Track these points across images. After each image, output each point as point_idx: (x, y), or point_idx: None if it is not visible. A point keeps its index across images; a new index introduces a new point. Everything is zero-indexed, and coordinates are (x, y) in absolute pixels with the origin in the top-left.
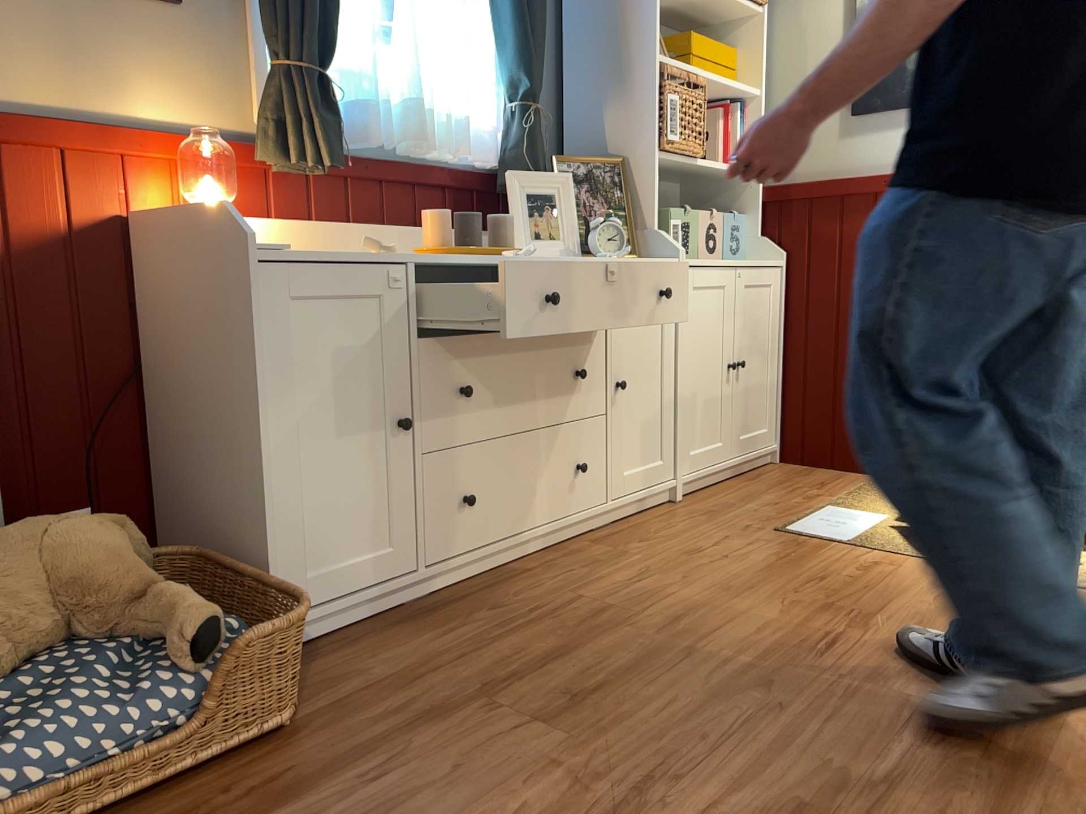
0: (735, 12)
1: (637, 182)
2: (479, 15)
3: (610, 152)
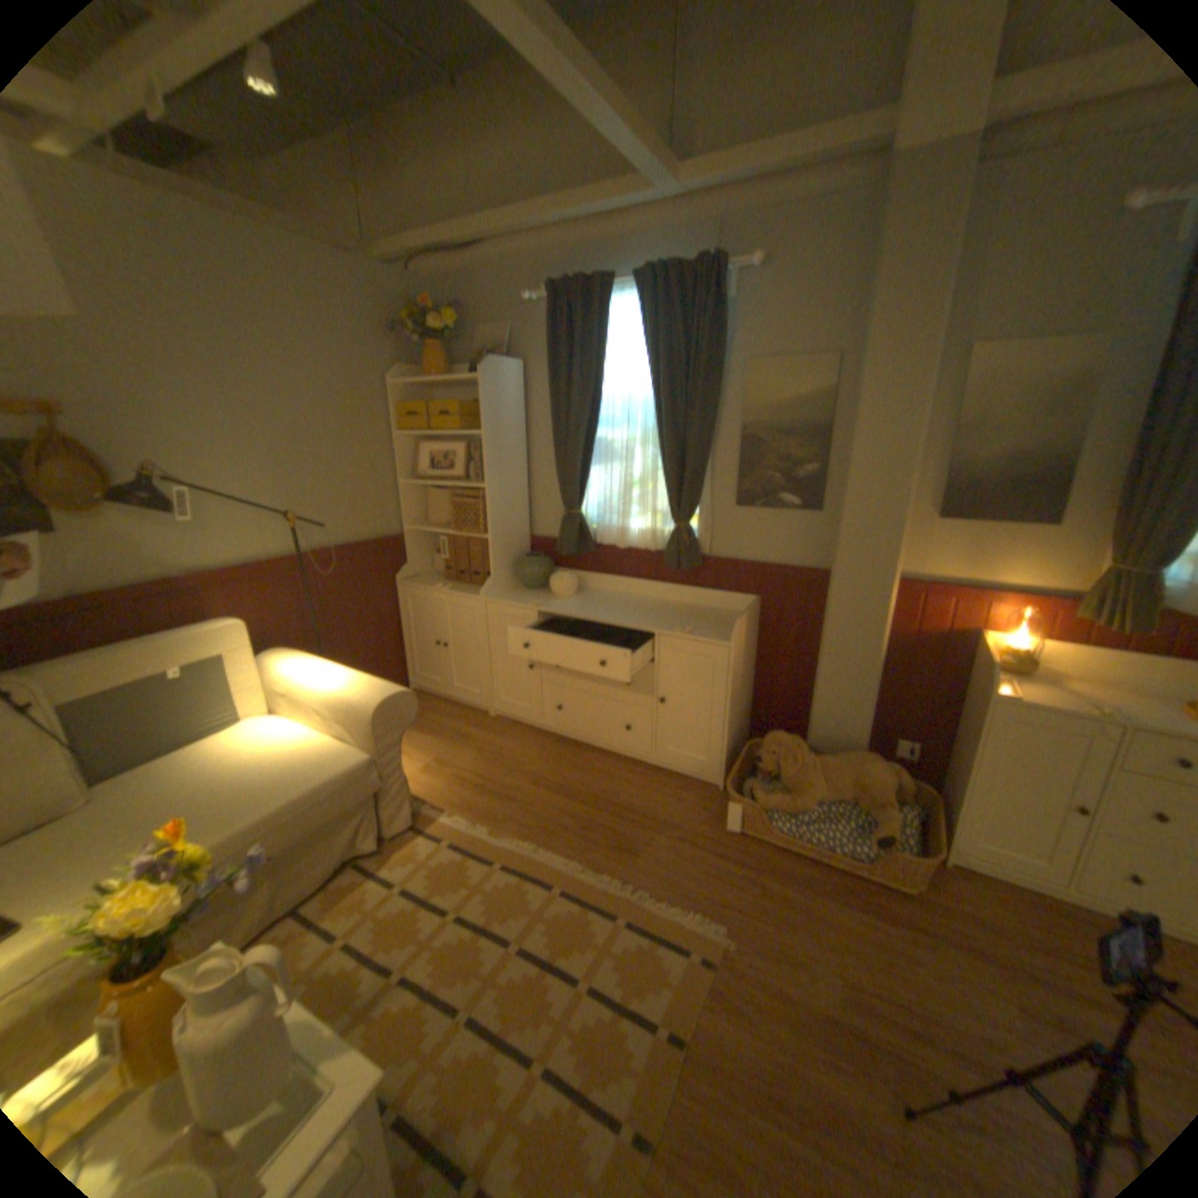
0: None
1: None
2: None
3: None
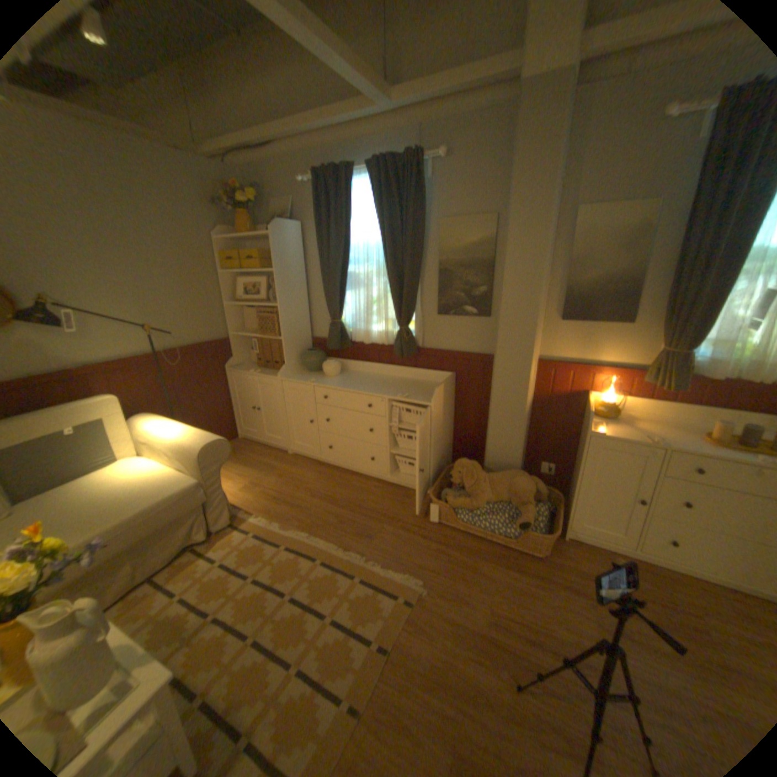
0: None
1: None
2: None
3: None
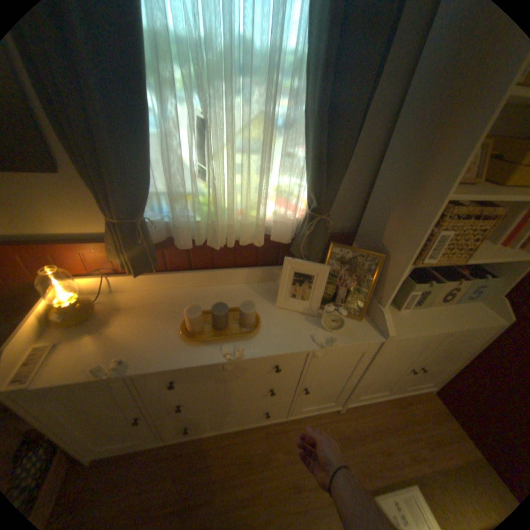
0: None
1: (388, 274)
2: (297, 141)
3: (383, 242)
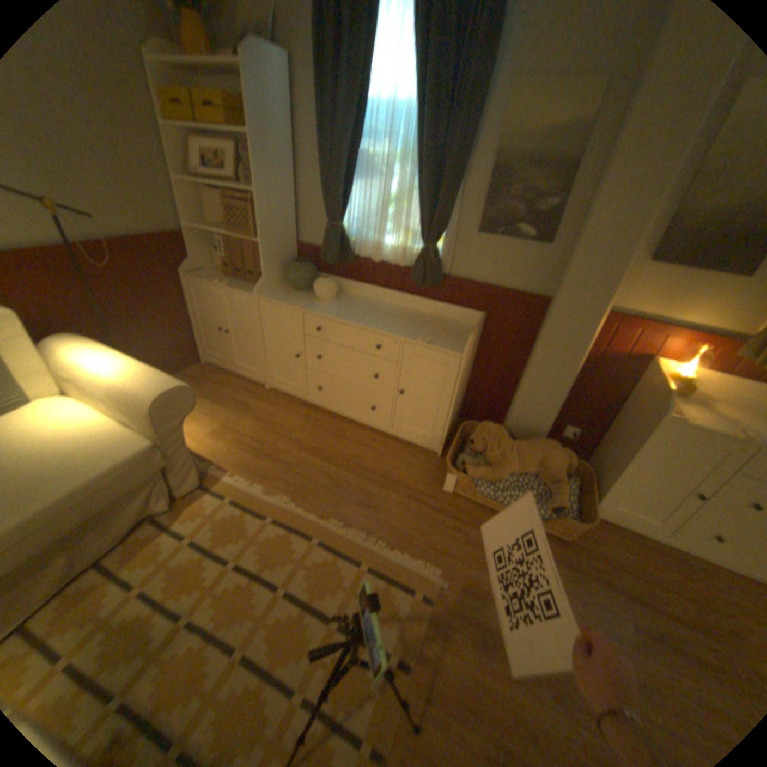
0: None
1: None
2: None
3: None
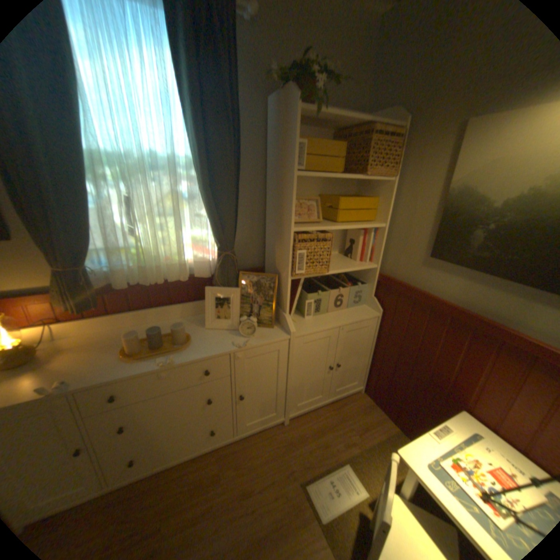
0: (377, 179)
1: (282, 288)
2: (199, 206)
3: (276, 267)
